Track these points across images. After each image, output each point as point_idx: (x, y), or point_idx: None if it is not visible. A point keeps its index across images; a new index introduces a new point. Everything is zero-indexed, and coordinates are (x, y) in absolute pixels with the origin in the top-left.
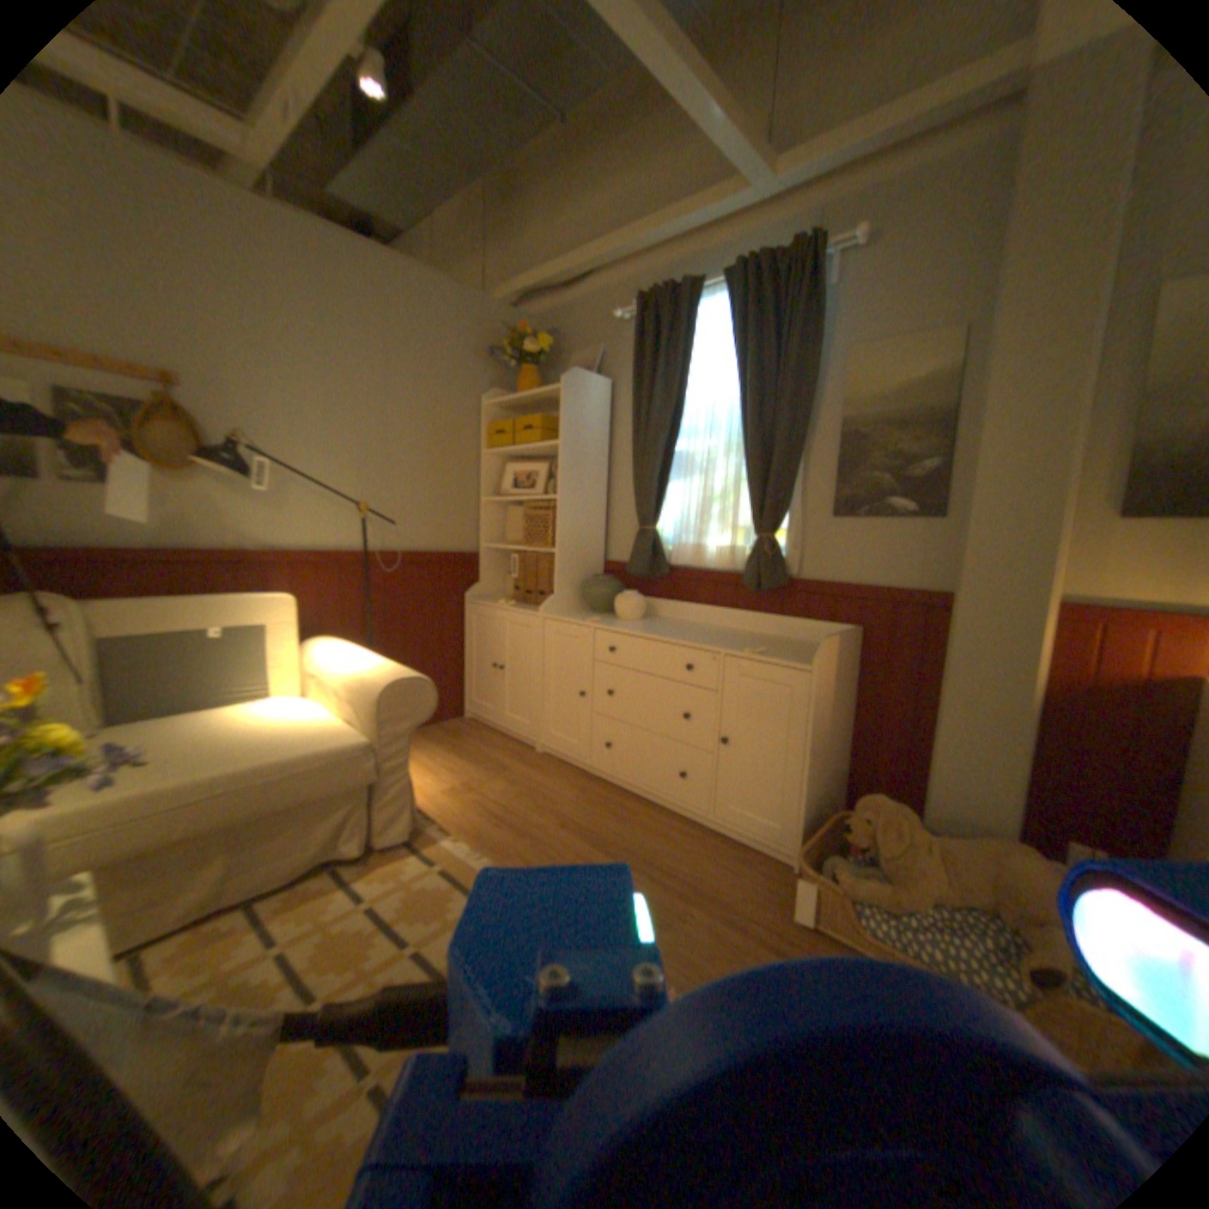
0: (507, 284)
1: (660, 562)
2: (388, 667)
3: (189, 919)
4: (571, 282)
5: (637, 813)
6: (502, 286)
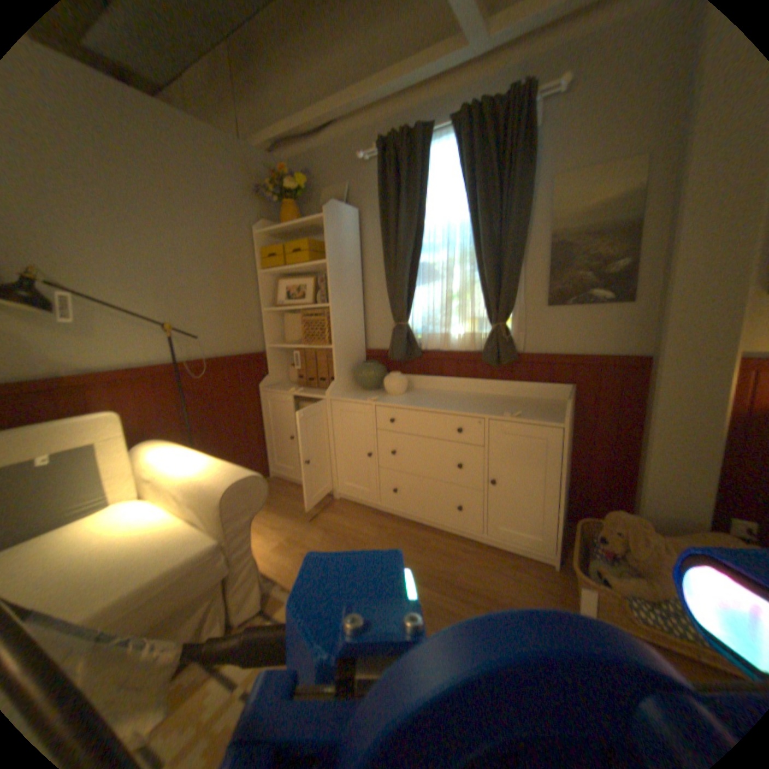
0: (260, 134)
1: (413, 348)
2: (221, 468)
3: None
4: (314, 132)
5: (428, 540)
6: (256, 136)
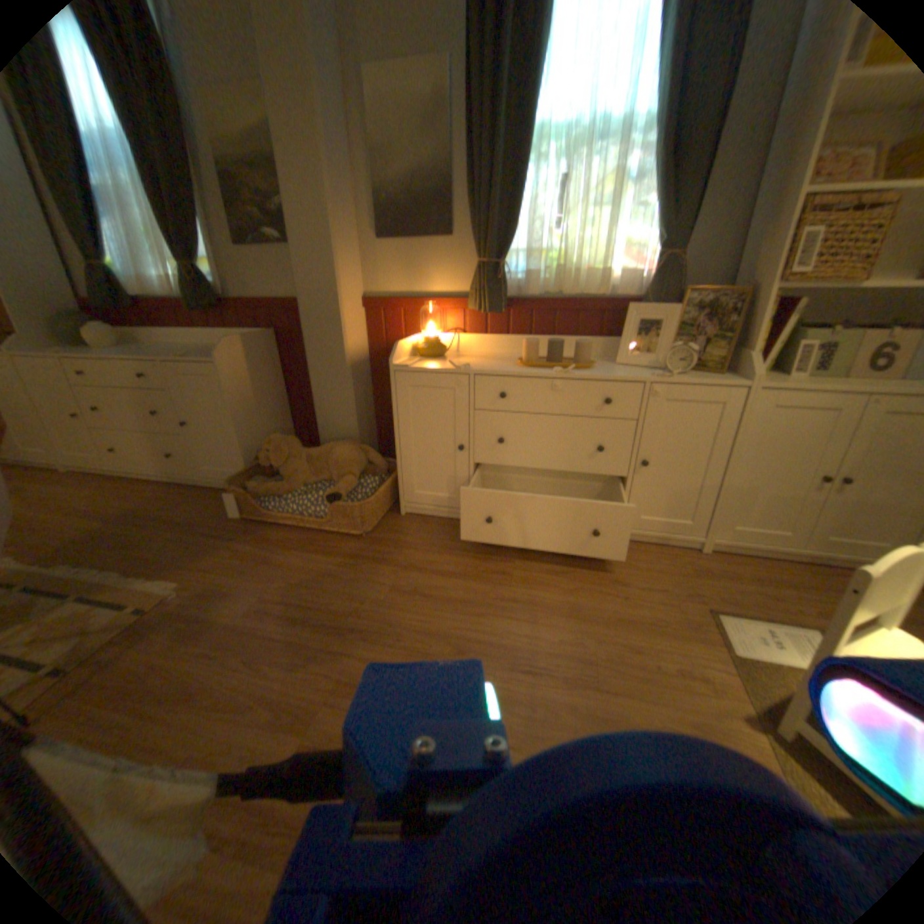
0: None
1: (121, 294)
2: None
3: None
4: None
5: (145, 491)
6: None
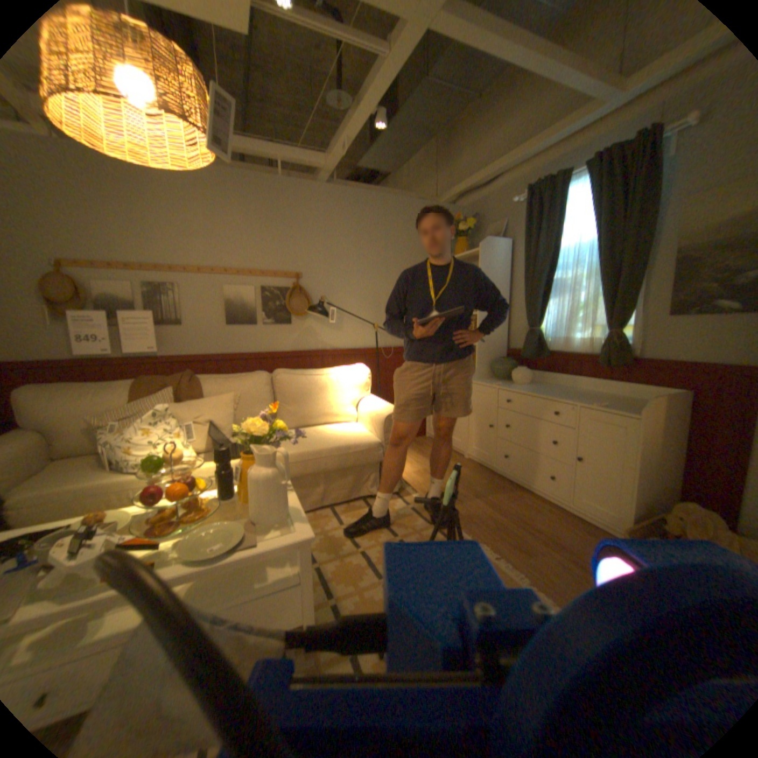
0: (450, 191)
1: (543, 348)
2: (388, 406)
3: (313, 507)
4: (488, 183)
5: (524, 498)
6: (447, 193)
